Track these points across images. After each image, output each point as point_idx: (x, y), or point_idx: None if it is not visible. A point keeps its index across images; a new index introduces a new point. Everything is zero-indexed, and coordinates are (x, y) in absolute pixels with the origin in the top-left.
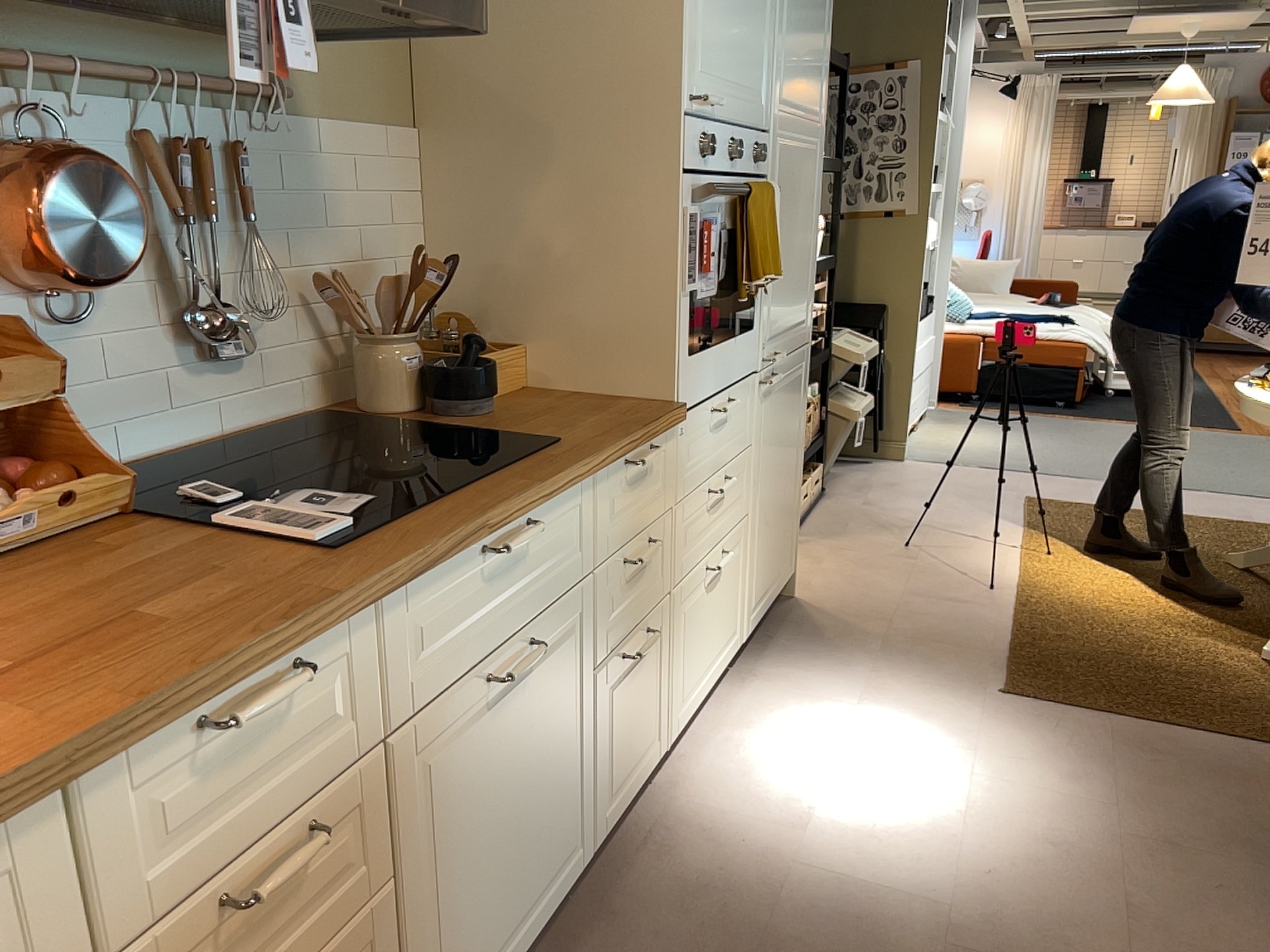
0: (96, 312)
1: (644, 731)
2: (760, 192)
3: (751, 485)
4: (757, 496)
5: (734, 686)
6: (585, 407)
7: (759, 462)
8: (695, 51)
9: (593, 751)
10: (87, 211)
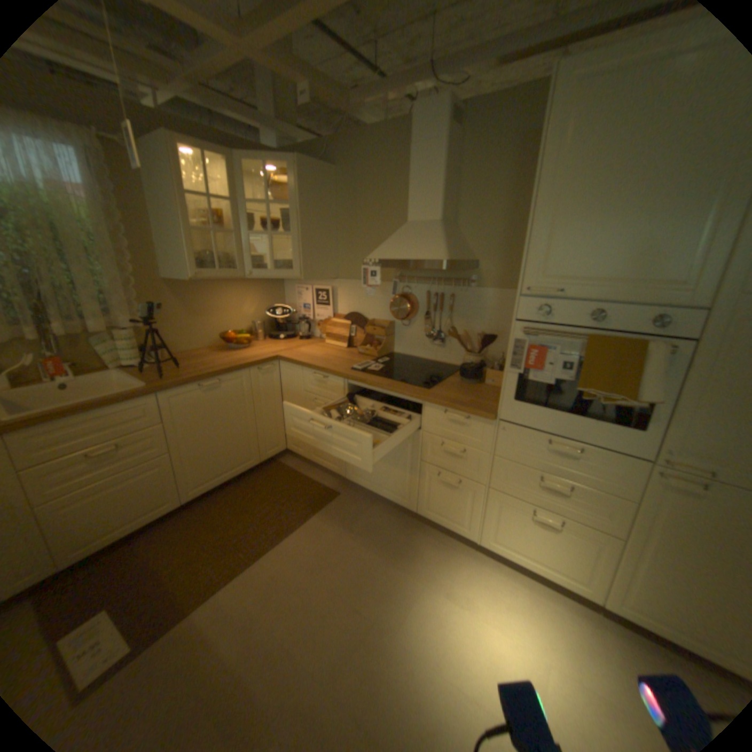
0: (410, 325)
1: (455, 515)
2: (612, 340)
3: (634, 528)
4: (649, 545)
5: (578, 611)
6: (481, 396)
7: (656, 526)
8: (535, 263)
9: (417, 484)
10: (395, 305)
